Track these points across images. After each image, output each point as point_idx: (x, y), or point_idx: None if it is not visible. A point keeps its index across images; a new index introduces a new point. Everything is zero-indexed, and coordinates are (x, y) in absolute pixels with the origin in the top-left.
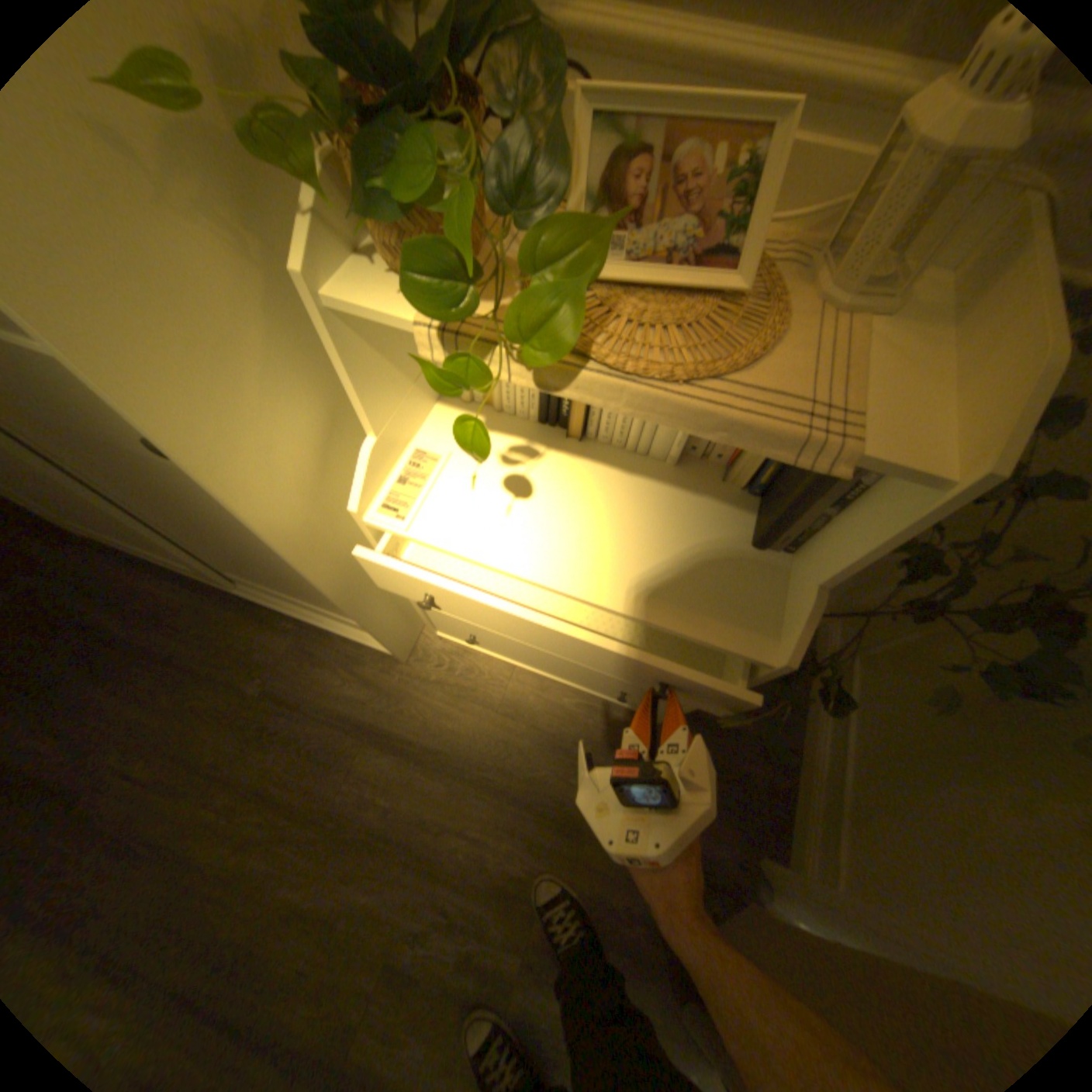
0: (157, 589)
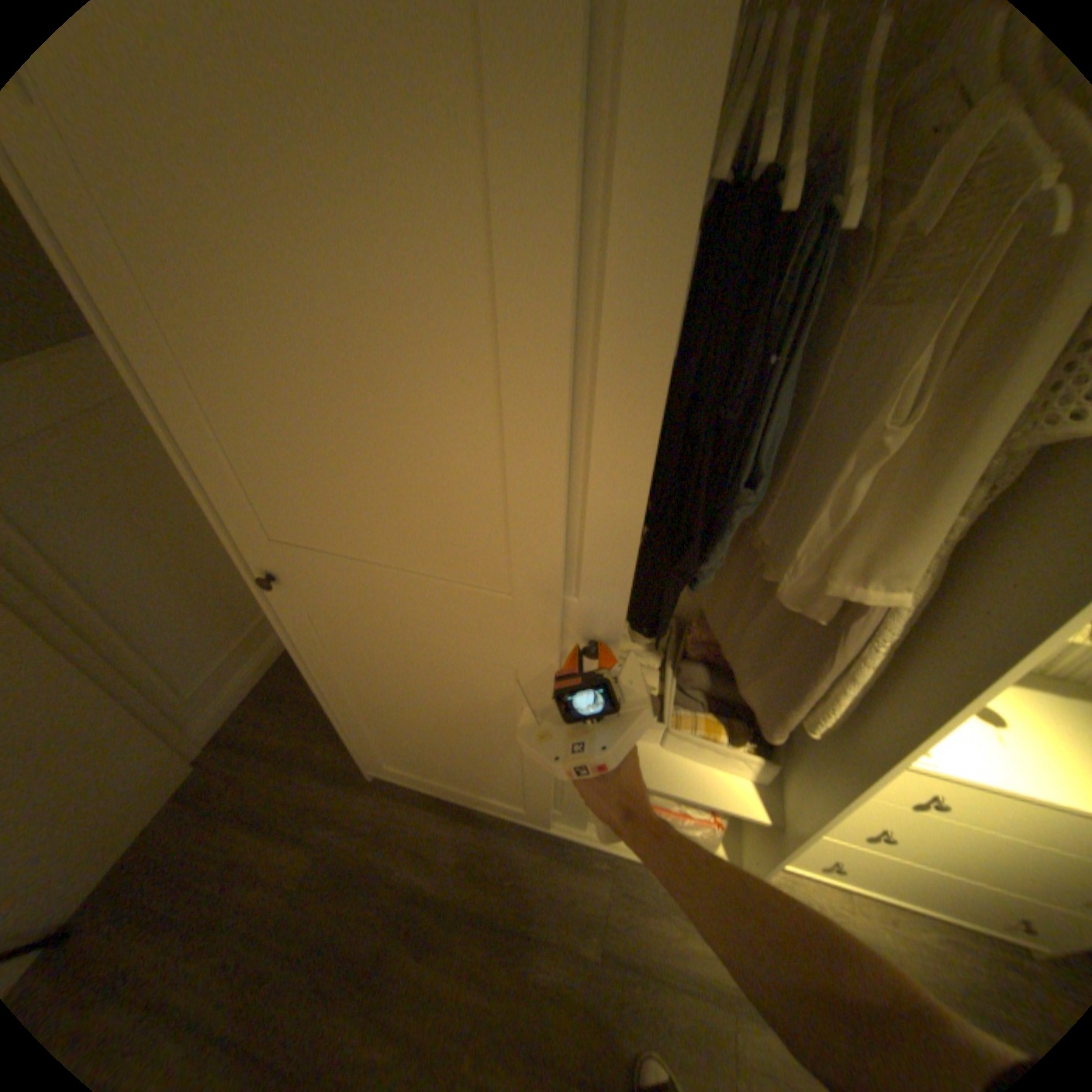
0: (456, 834)
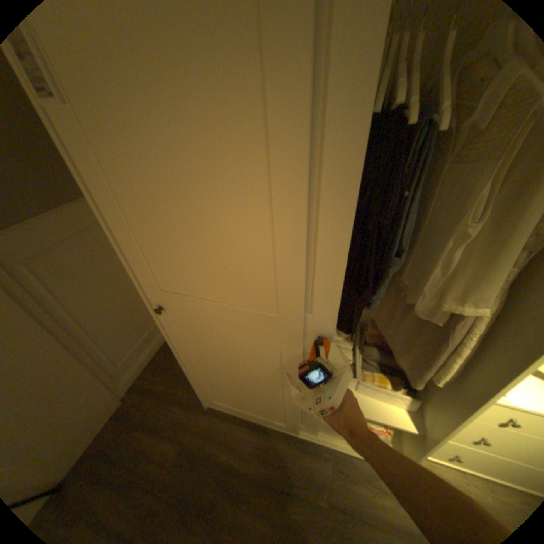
0: (250, 437)
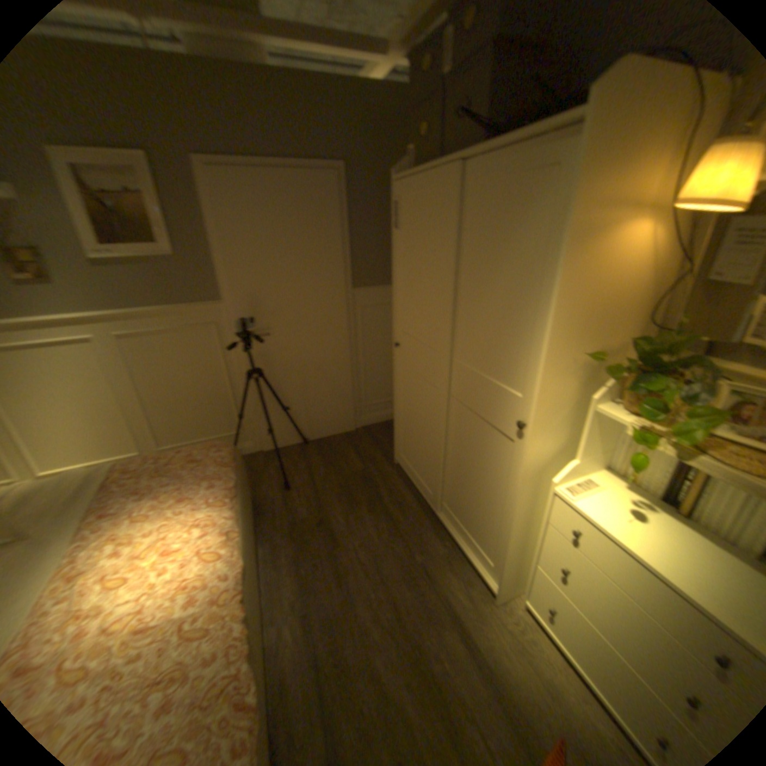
0: (407, 495)
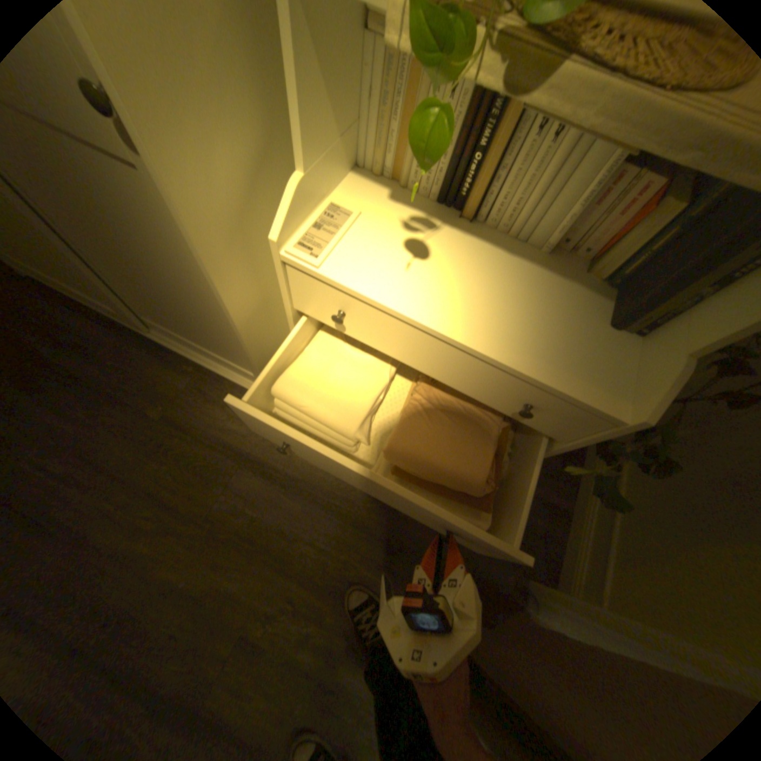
0: (83, 326)
